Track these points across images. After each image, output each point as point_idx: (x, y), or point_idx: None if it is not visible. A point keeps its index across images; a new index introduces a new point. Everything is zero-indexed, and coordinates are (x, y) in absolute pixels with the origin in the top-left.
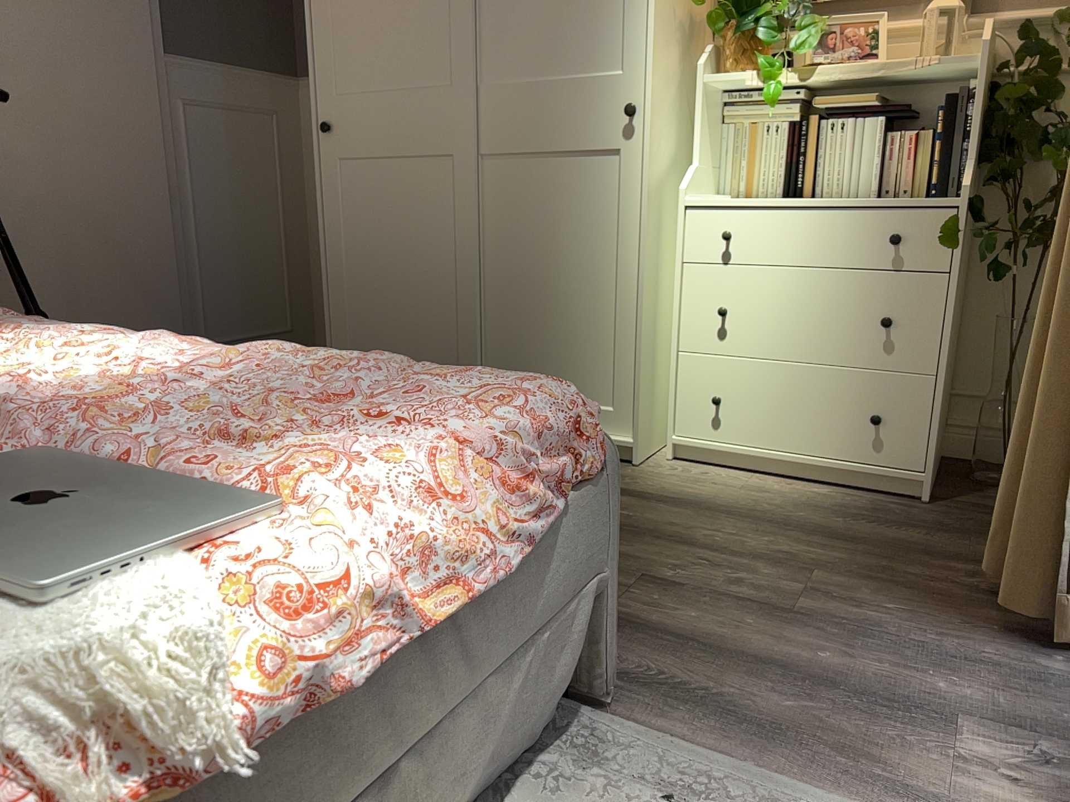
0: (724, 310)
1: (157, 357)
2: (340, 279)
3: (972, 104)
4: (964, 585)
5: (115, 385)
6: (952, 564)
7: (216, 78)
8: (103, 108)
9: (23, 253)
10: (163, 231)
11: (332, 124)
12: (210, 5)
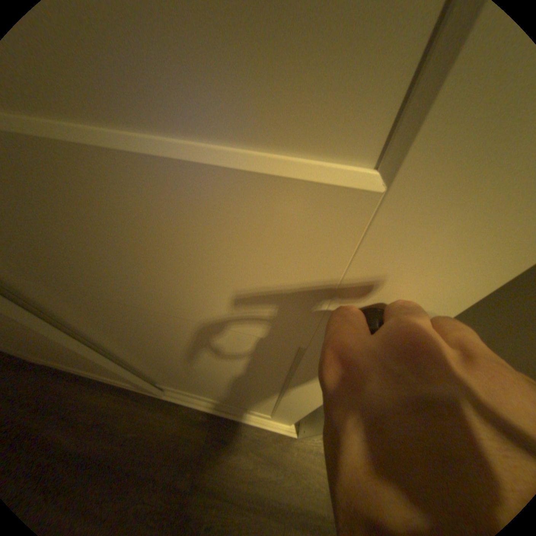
0: None
1: None
2: None
3: None
4: None
5: None
6: None
7: None
8: None
9: None
10: None
11: None
12: None
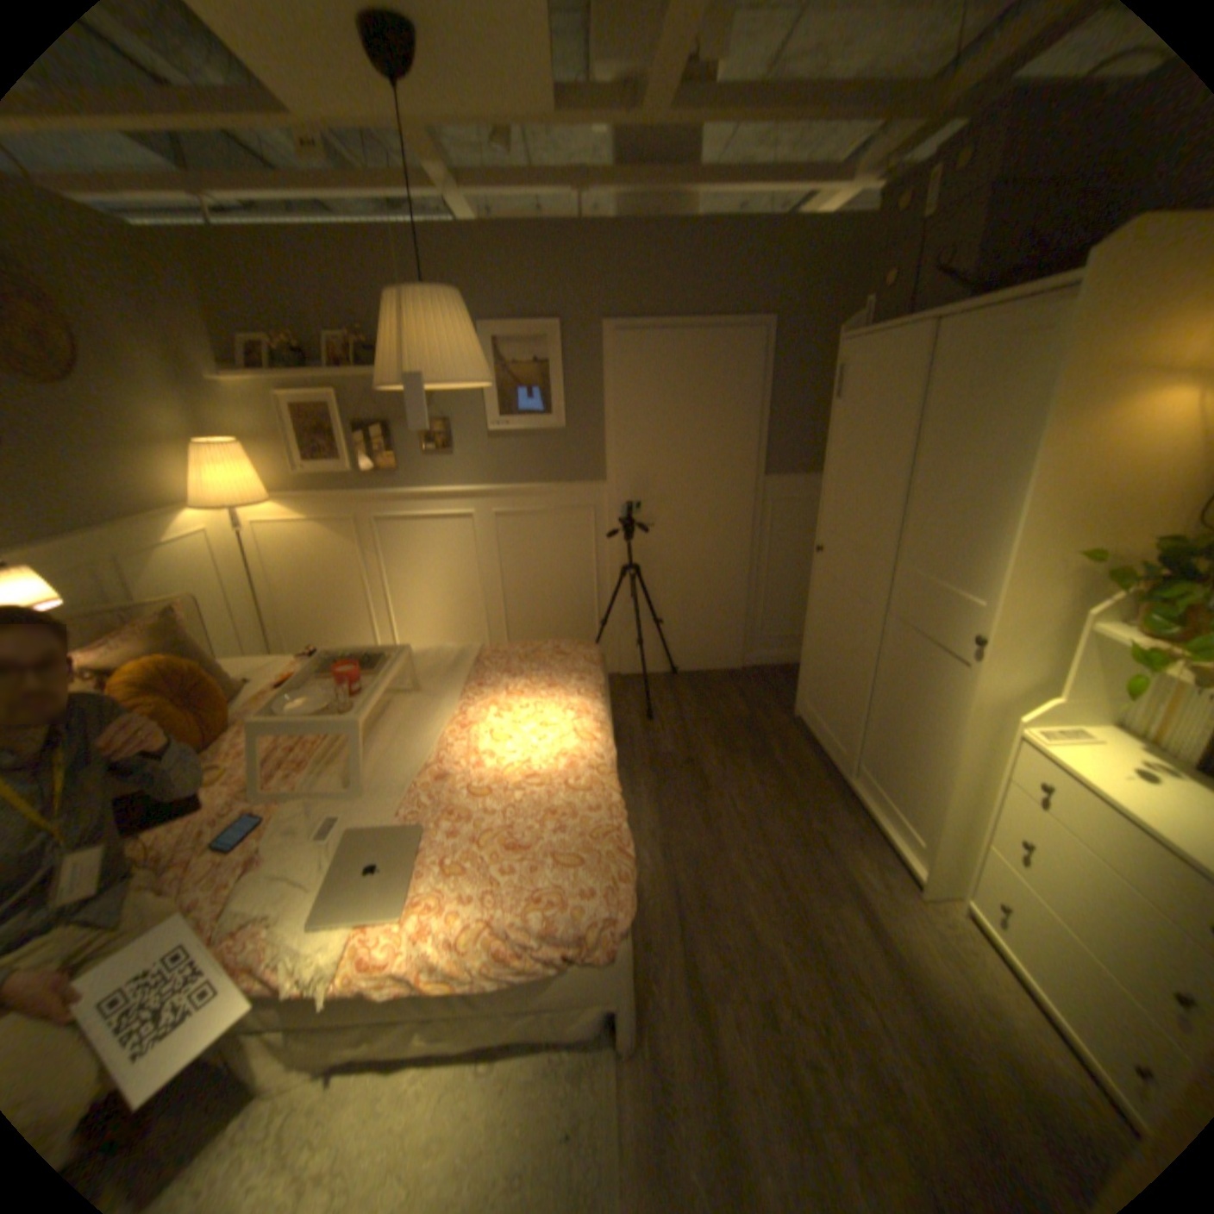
0: (1028, 846)
1: (556, 748)
2: (811, 643)
3: None
4: None
5: (502, 777)
6: None
7: (798, 484)
8: (715, 513)
9: (661, 588)
10: (740, 577)
11: (823, 548)
12: (803, 438)
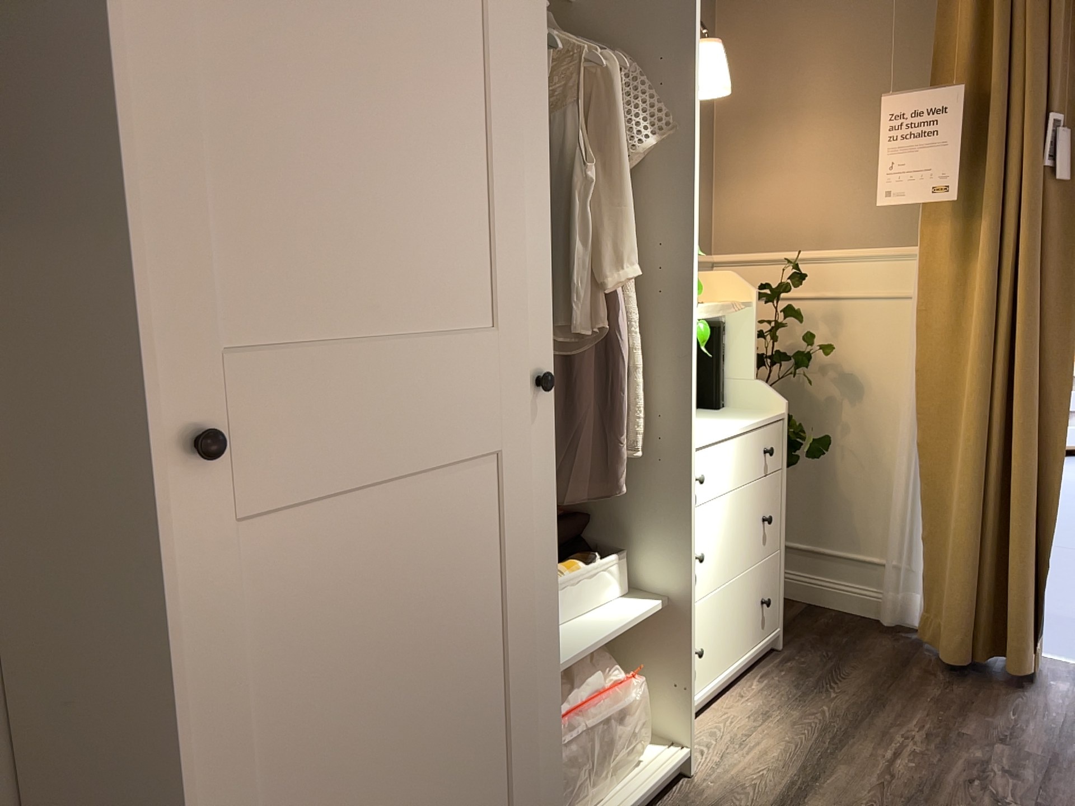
0: (704, 555)
1: None
2: None
3: (725, 335)
4: (942, 680)
5: None
6: (903, 673)
7: None
8: None
9: None
10: None
11: (215, 423)
12: None
